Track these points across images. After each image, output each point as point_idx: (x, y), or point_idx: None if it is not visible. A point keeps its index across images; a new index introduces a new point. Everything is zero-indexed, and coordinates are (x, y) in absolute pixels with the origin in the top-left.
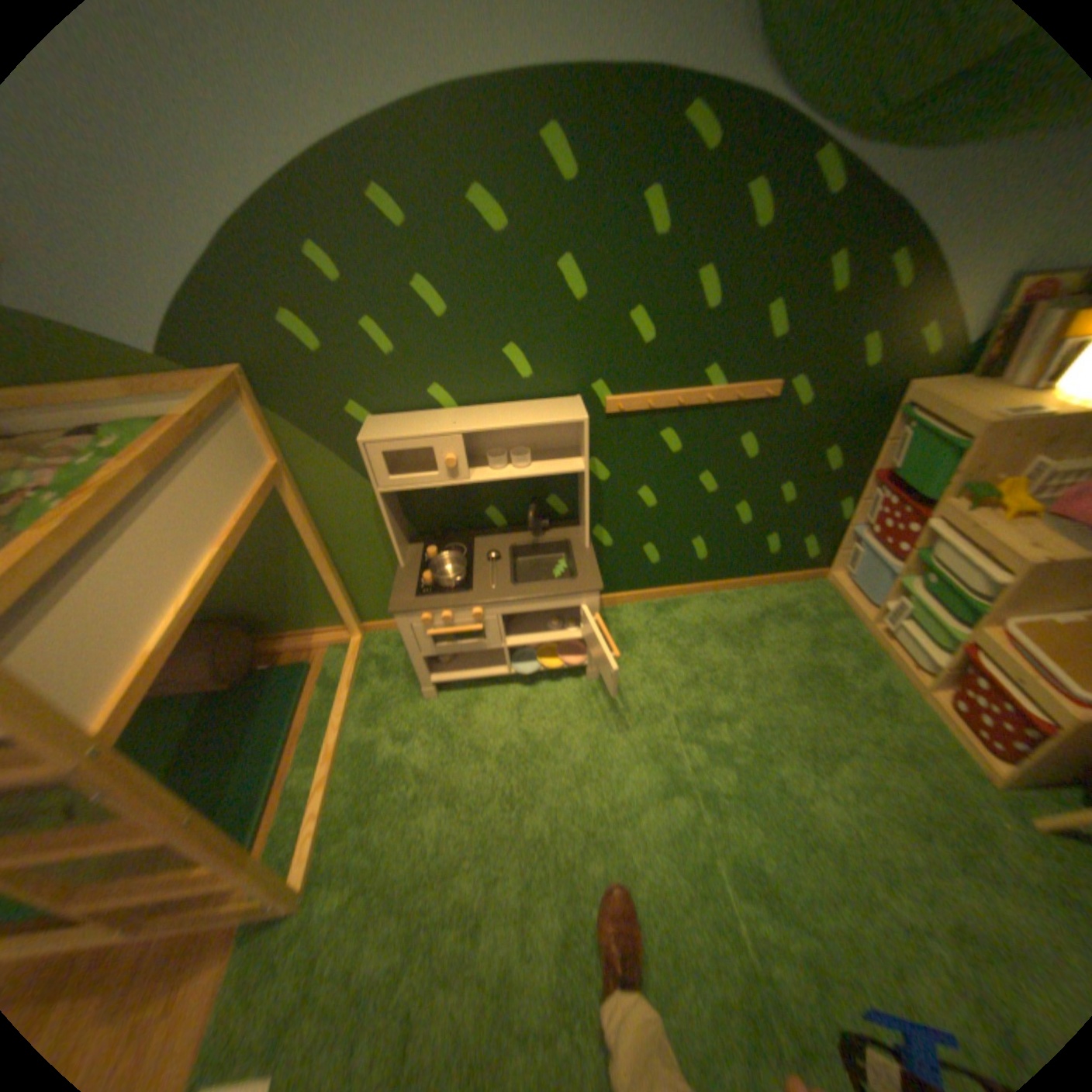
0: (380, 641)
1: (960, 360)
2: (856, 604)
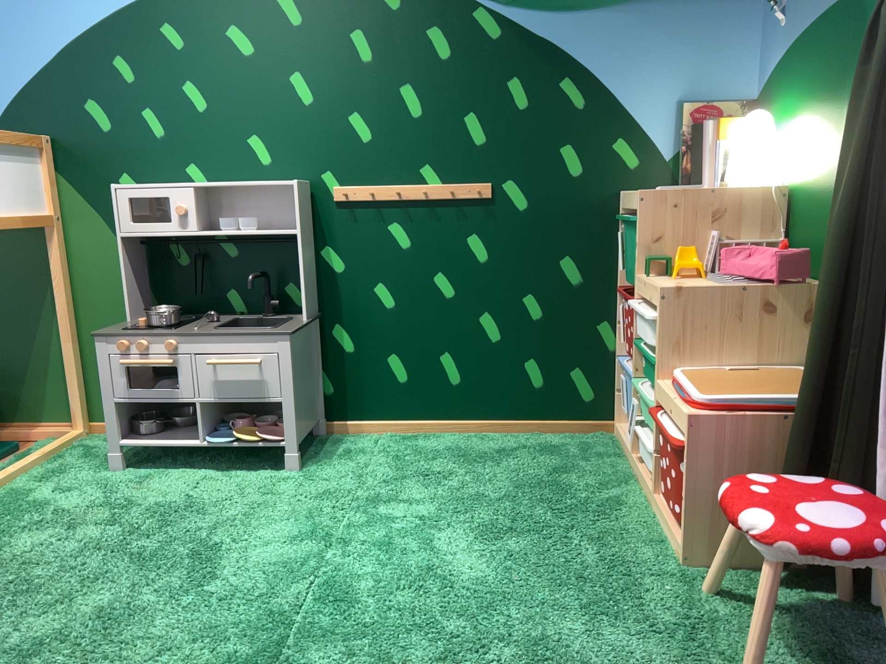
0: (100, 438)
1: (662, 174)
2: (626, 442)
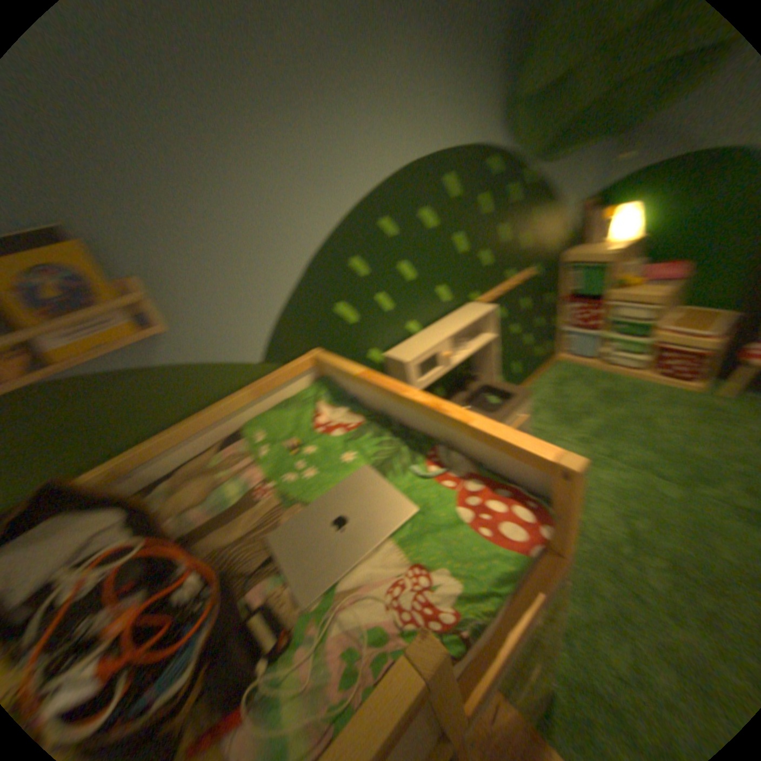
0: None
1: (575, 240)
2: (584, 361)
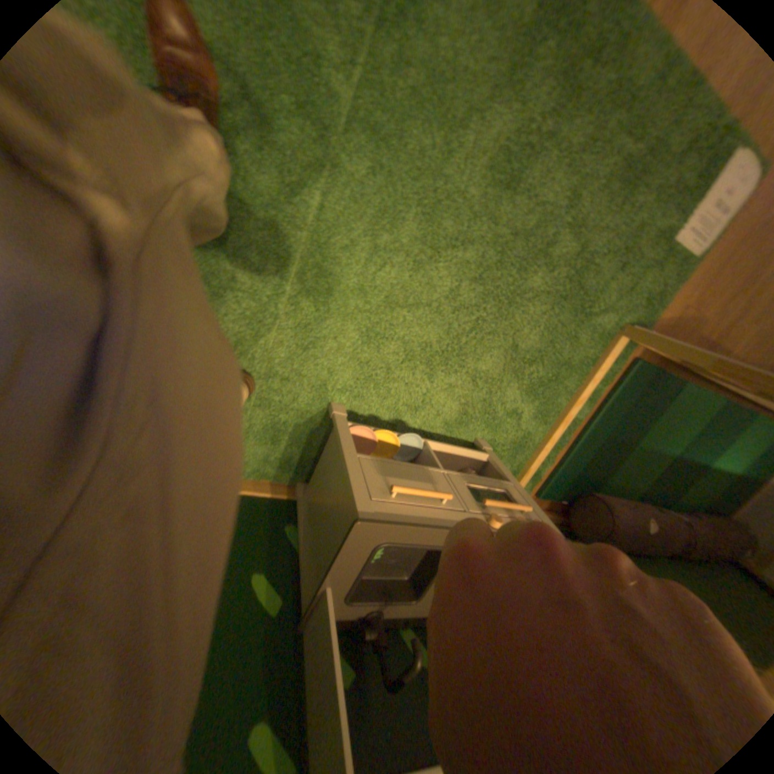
0: None
1: None
2: None
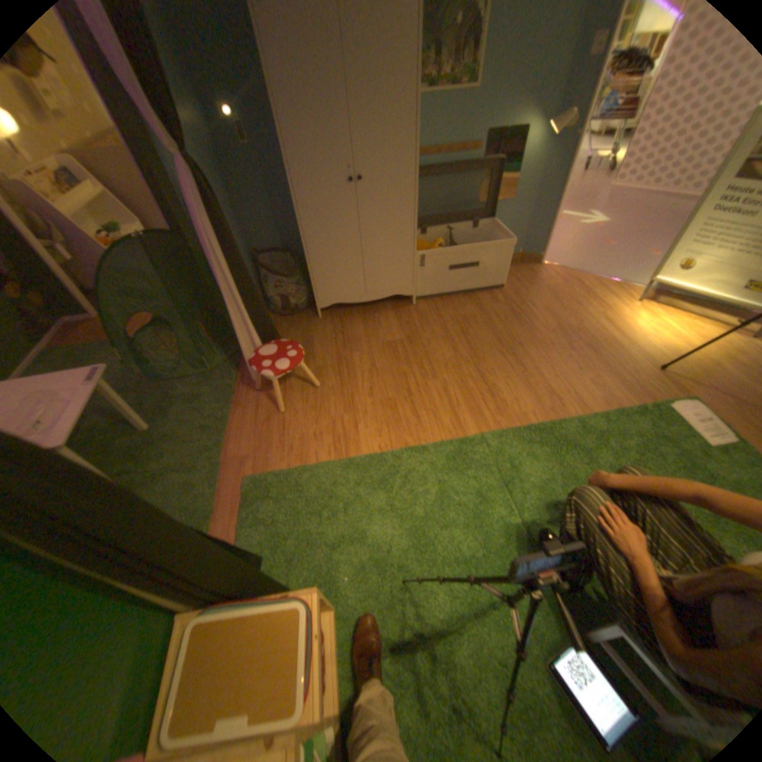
0: None
1: None
2: None
